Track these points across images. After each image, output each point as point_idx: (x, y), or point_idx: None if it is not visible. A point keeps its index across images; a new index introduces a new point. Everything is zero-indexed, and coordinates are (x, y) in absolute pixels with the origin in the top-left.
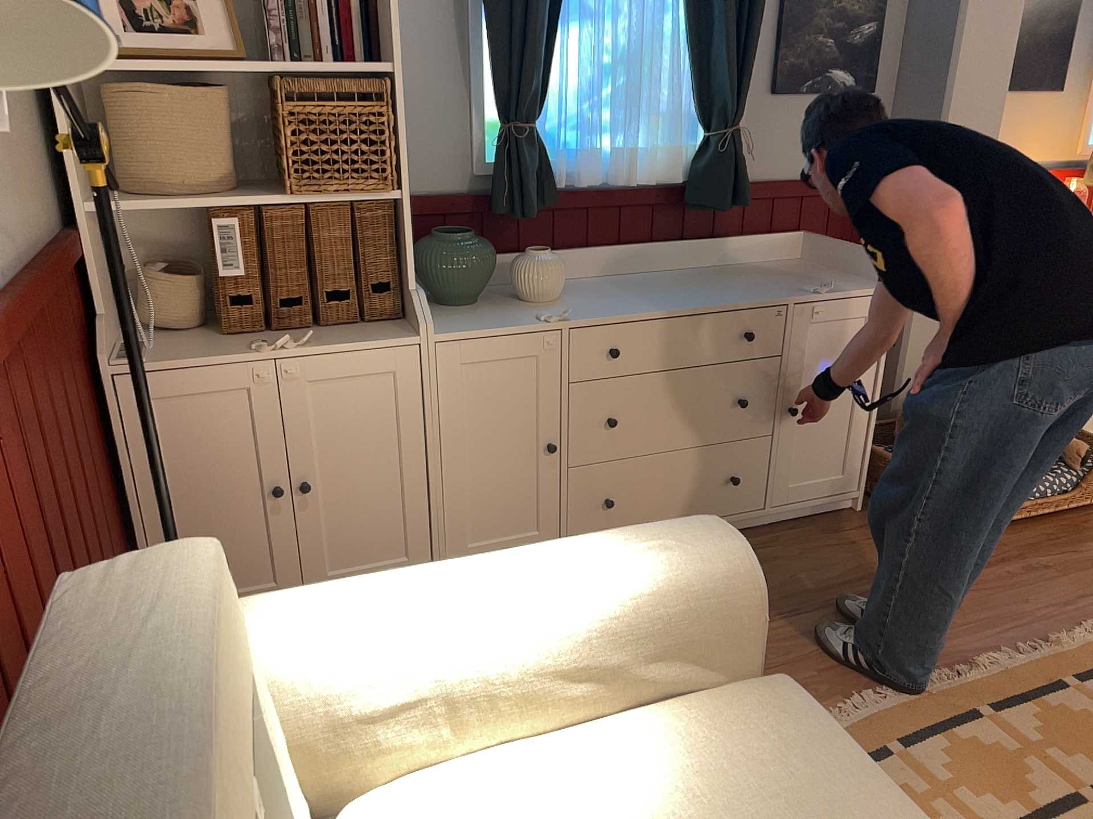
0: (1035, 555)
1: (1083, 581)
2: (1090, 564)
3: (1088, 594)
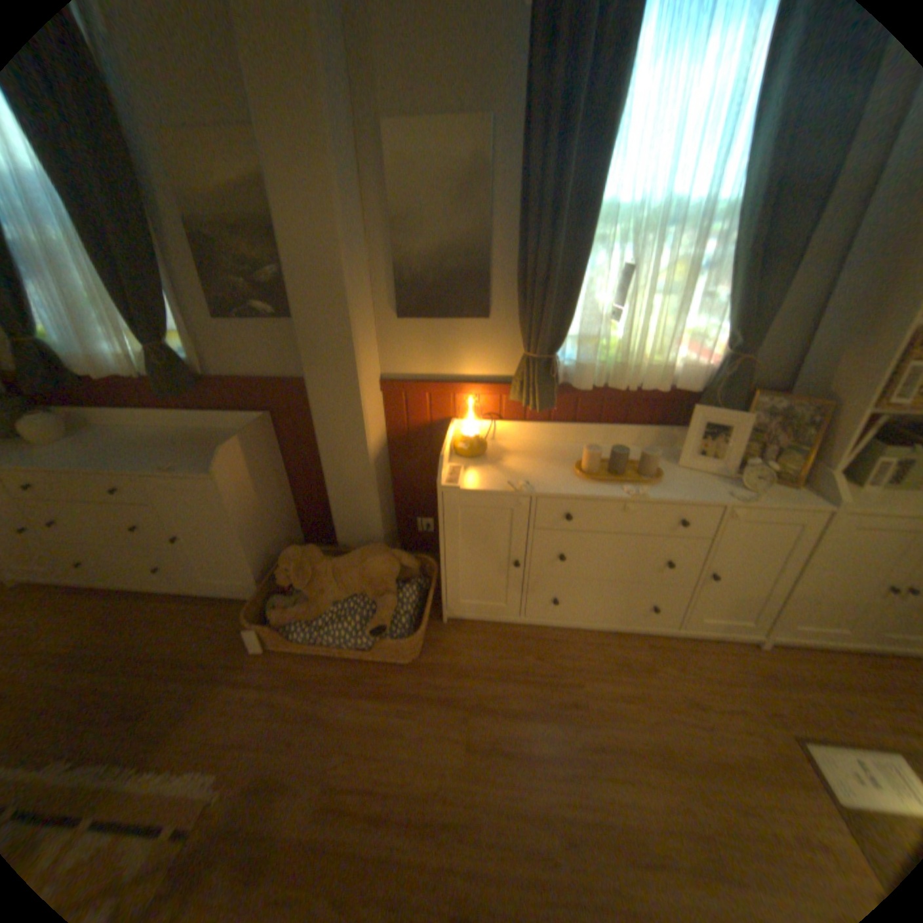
0: (286, 694)
1: (267, 735)
2: (300, 722)
3: (247, 749)
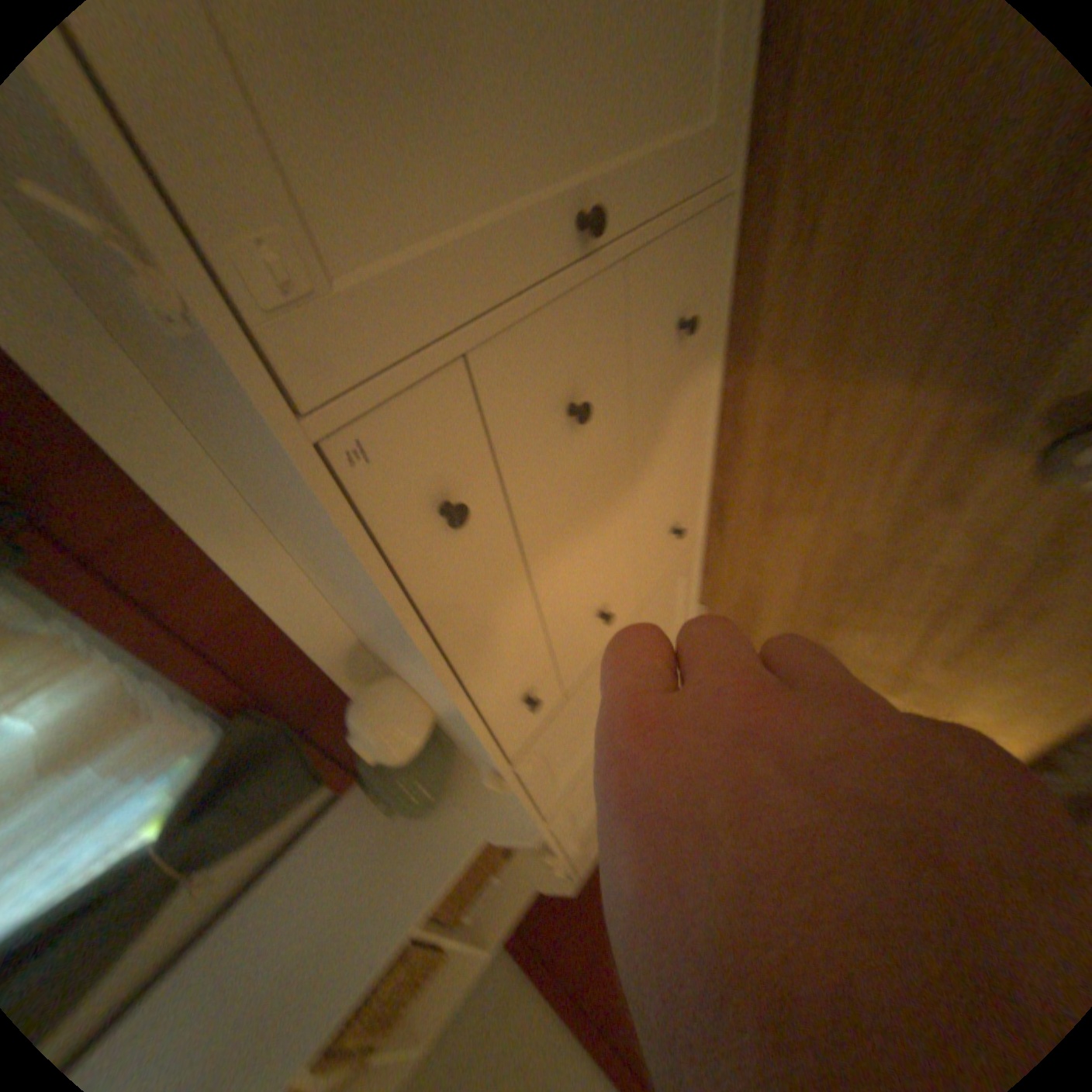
0: None
1: None
2: None
3: None
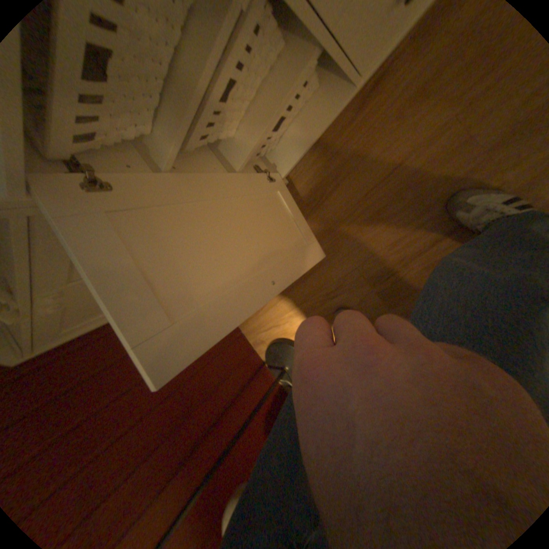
0: None
1: None
2: None
3: None
